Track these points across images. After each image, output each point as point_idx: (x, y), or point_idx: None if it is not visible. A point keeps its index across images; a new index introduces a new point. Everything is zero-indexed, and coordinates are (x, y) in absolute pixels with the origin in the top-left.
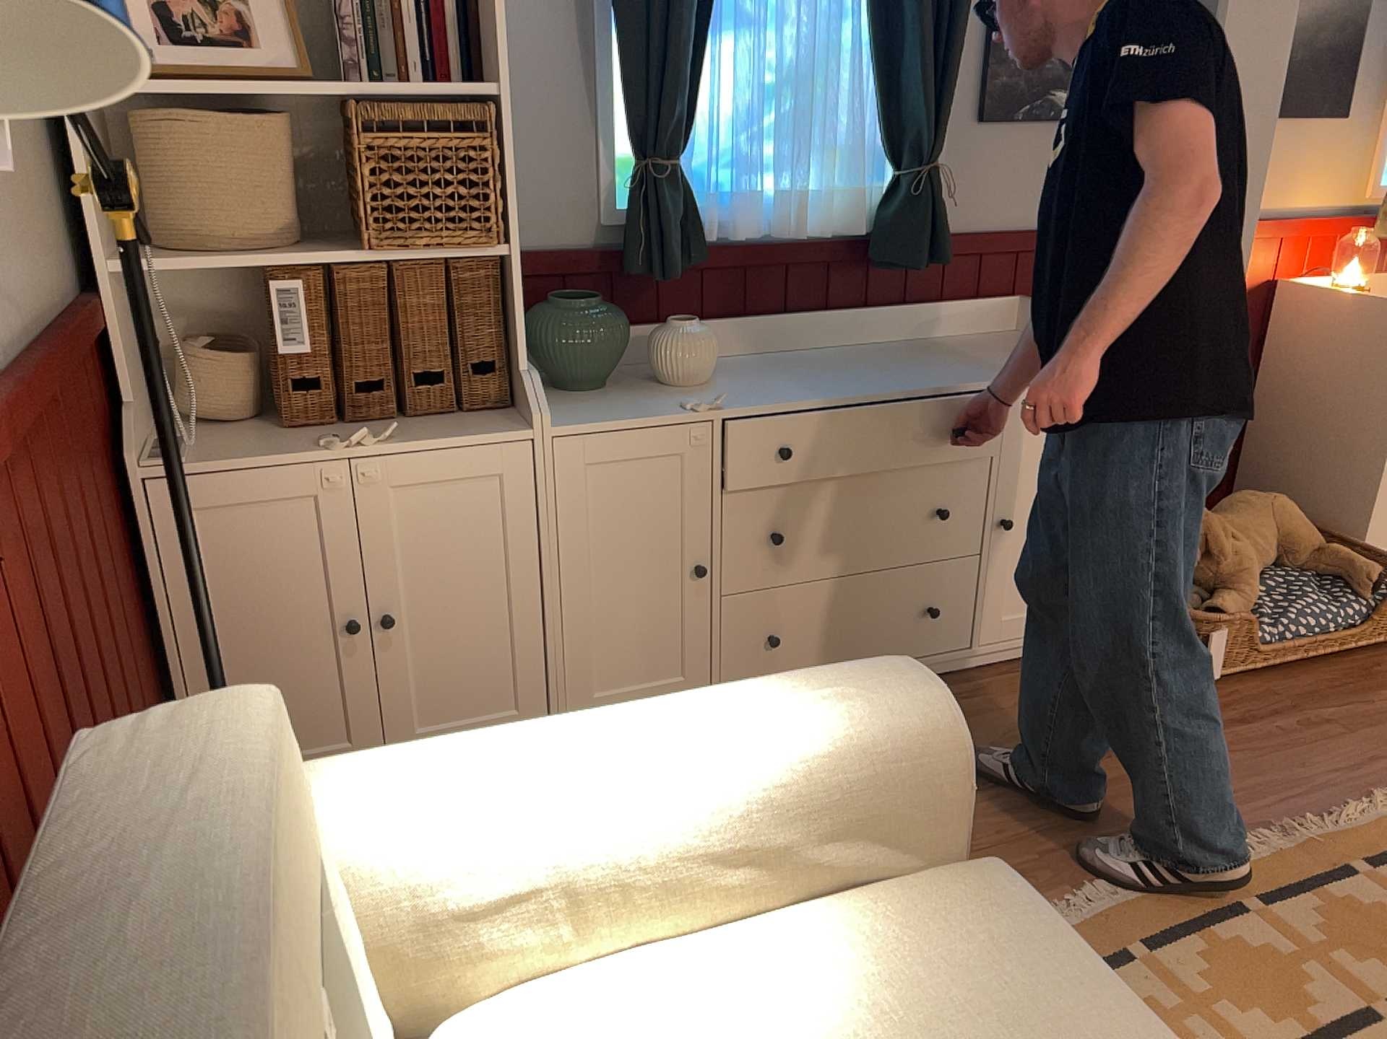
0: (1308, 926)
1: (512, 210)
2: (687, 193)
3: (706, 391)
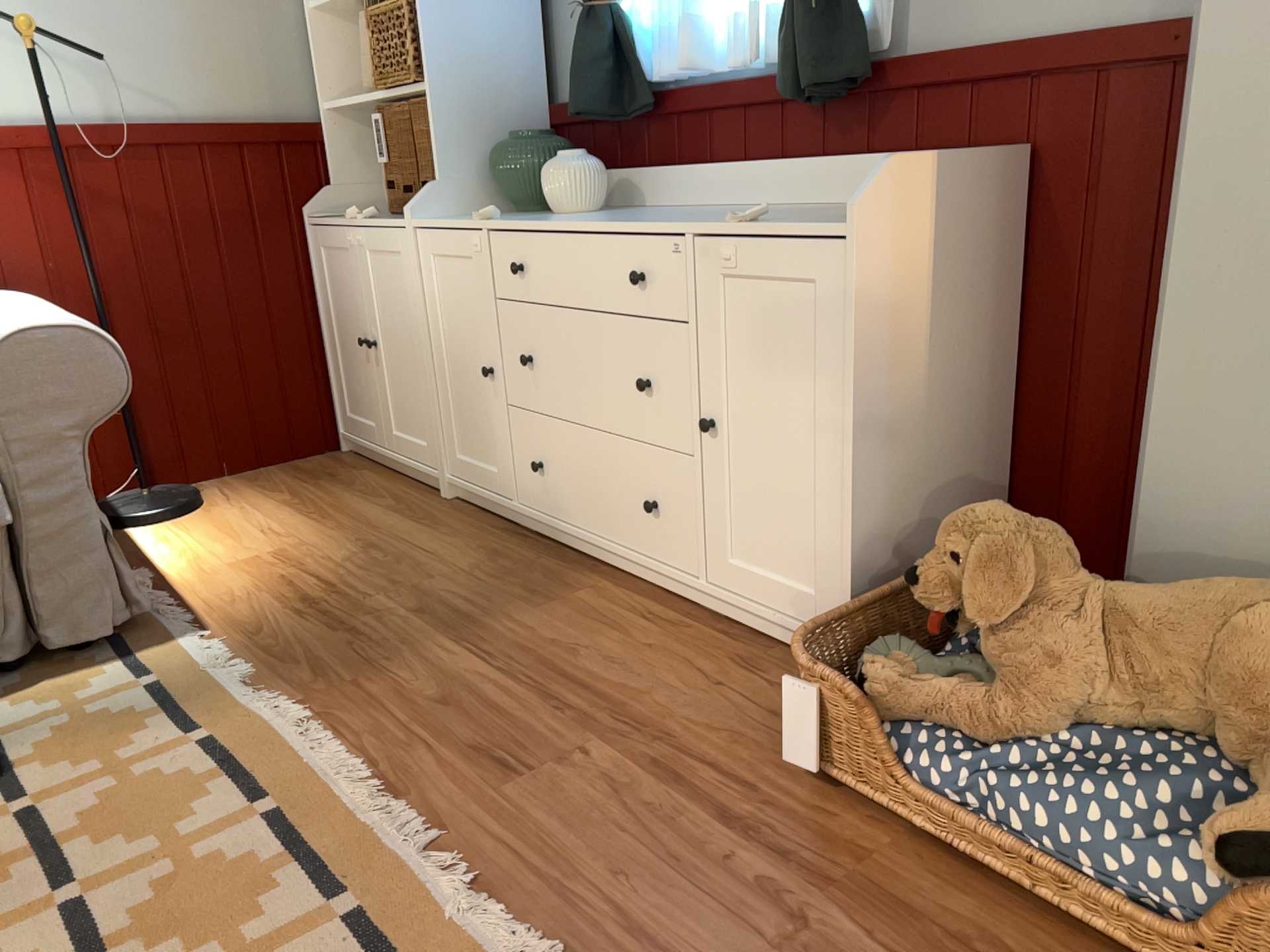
0: (227, 848)
1: (425, 55)
2: (617, 35)
3: (547, 217)
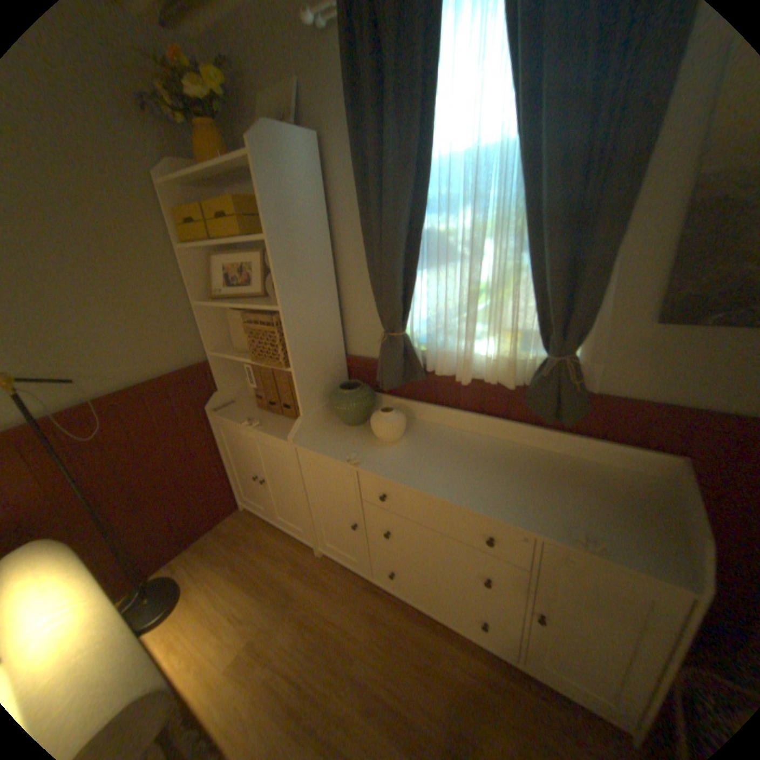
0: None
1: (291, 355)
2: (409, 348)
3: (382, 448)
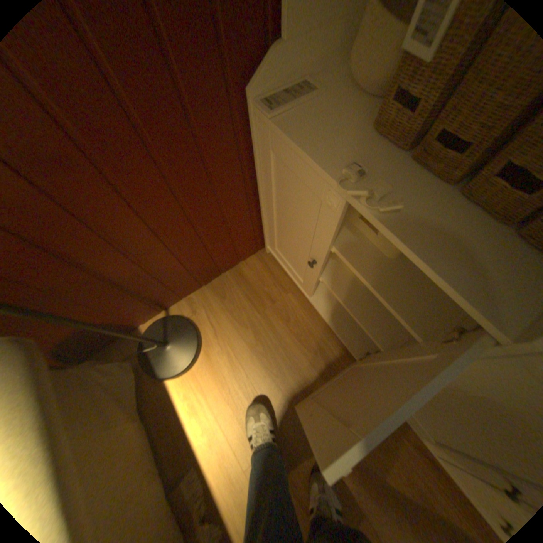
0: None
1: None
2: None
3: None
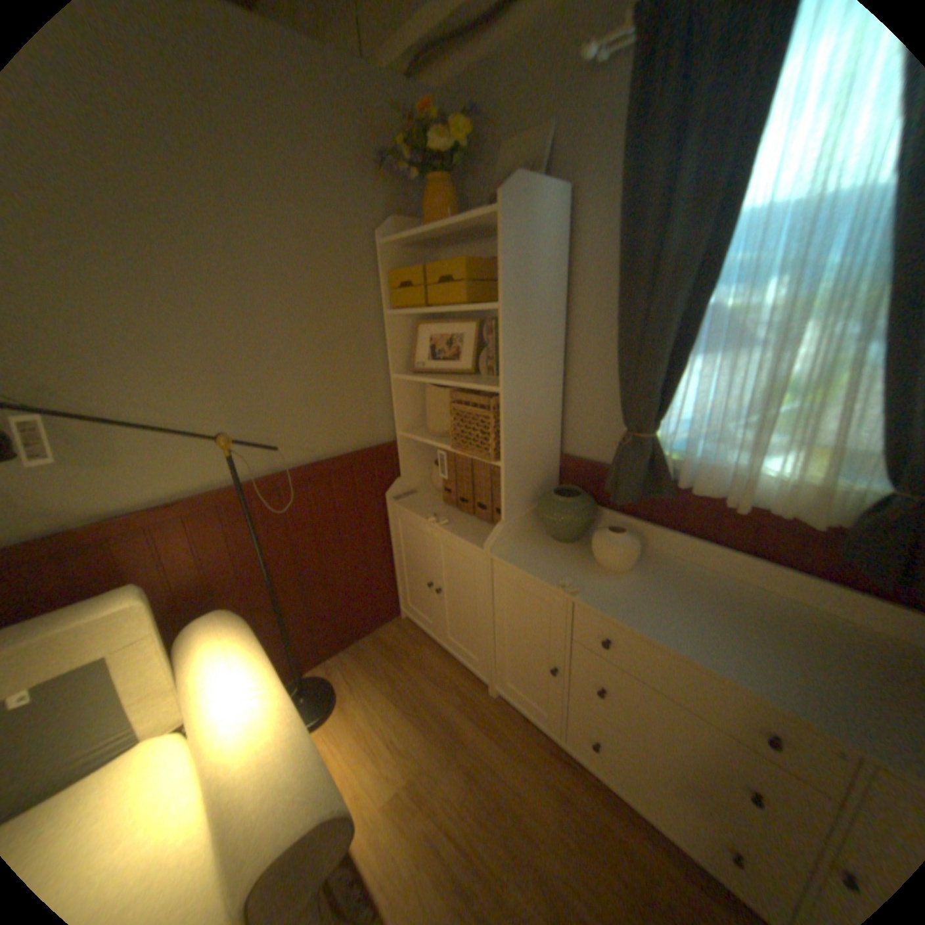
0: None
1: (505, 446)
2: (660, 454)
3: (607, 578)
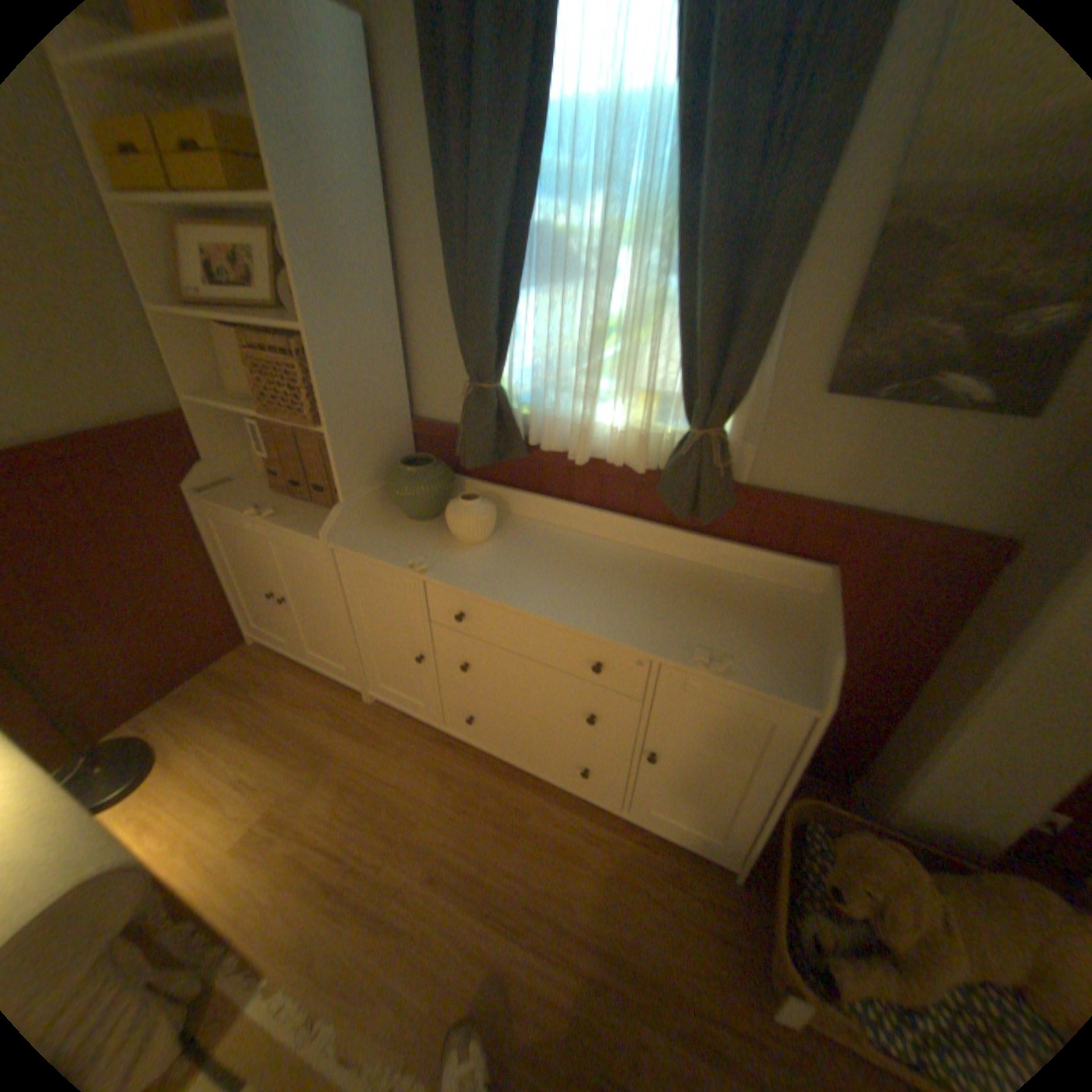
0: None
1: (324, 406)
2: (505, 408)
3: (461, 551)
